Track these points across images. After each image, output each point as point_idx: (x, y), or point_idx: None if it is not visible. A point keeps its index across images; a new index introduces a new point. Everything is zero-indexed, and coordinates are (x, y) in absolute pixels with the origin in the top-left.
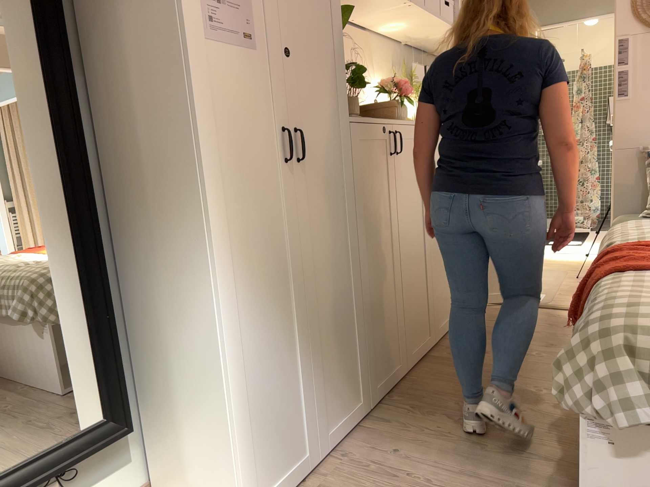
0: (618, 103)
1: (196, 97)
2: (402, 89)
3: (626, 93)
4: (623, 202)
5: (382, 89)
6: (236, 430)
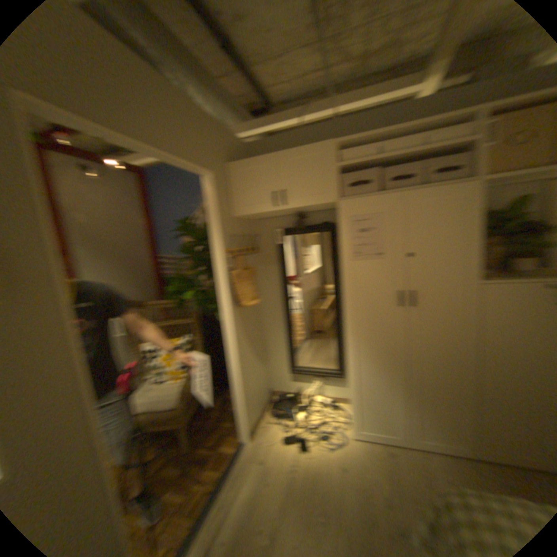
0: None
1: (348, 283)
2: None
3: None
4: None
5: None
6: (355, 401)
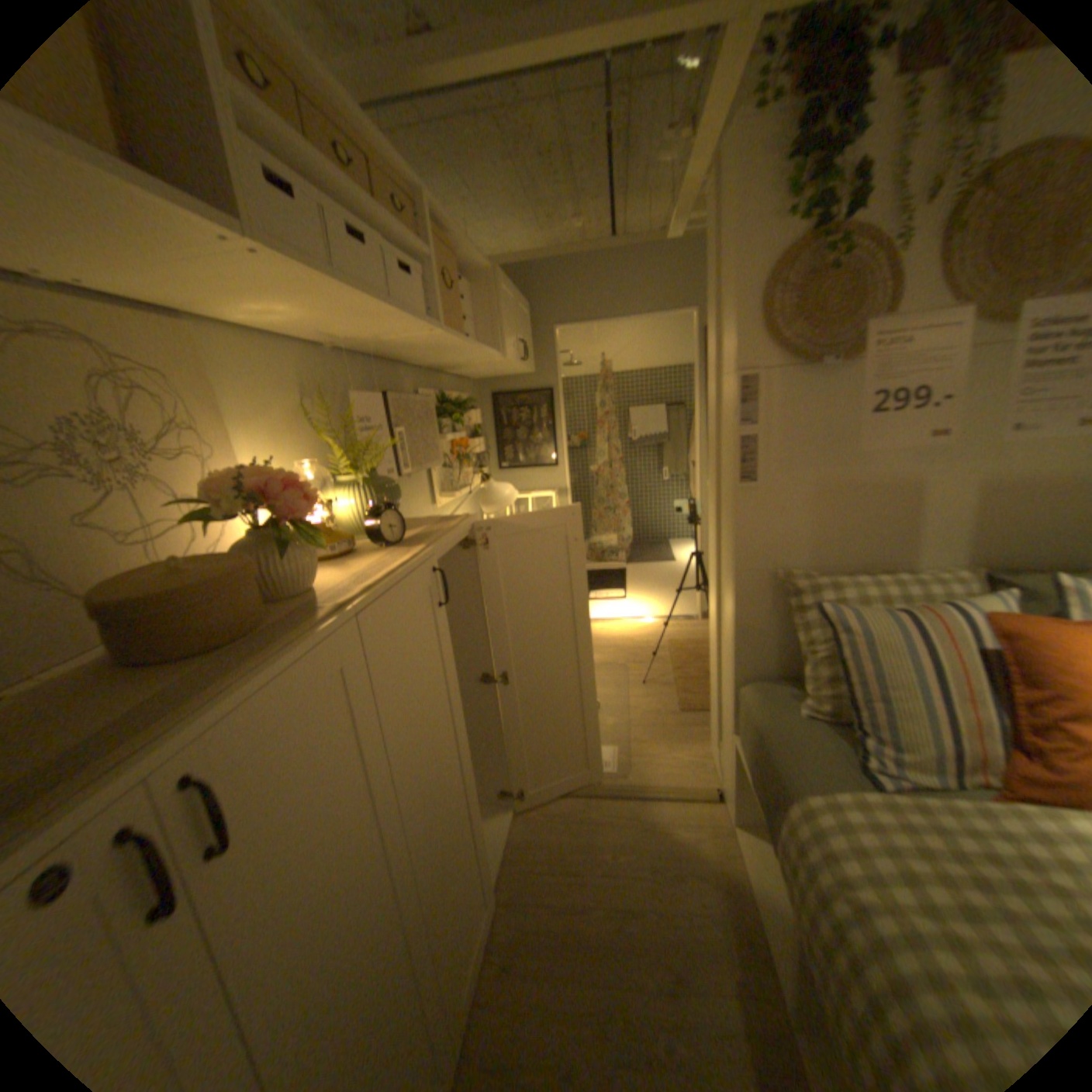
0: (739, 490)
1: None
2: (276, 505)
3: (753, 473)
4: (747, 654)
5: (206, 510)
6: None
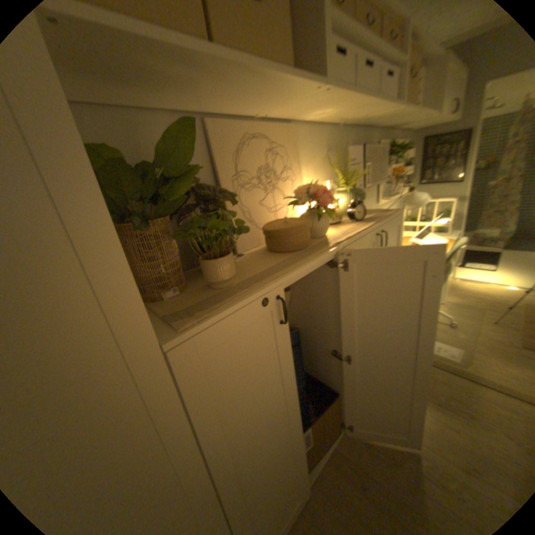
0: None
1: None
2: (319, 200)
3: None
4: None
5: (296, 201)
6: None
